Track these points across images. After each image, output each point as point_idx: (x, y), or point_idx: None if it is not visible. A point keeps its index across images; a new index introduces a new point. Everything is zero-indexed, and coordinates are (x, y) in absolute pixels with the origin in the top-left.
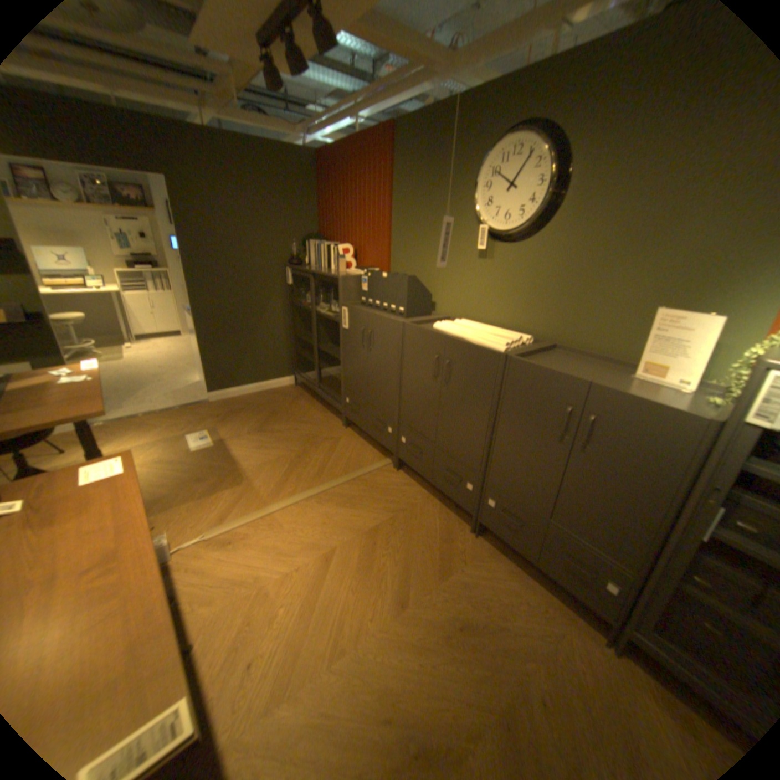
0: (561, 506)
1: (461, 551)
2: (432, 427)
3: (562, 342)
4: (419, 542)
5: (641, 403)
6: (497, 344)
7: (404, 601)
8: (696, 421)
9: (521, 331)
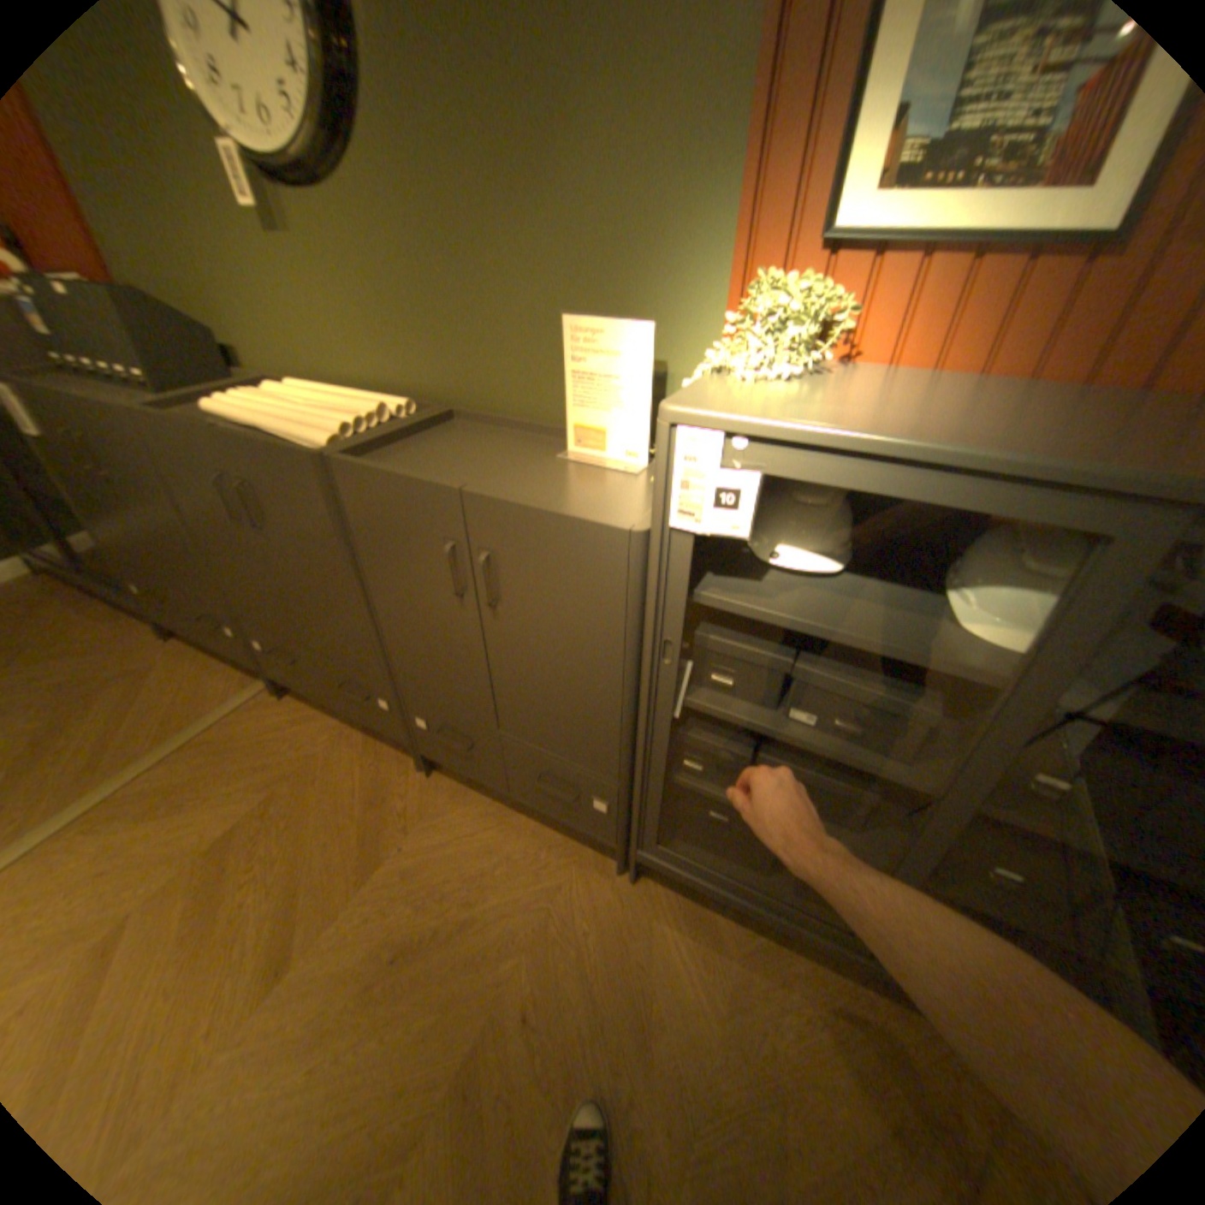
0: (504, 708)
1: (399, 813)
2: (285, 616)
3: (465, 405)
4: (319, 827)
5: (537, 518)
6: (316, 433)
7: (281, 961)
8: (612, 537)
9: (399, 392)
